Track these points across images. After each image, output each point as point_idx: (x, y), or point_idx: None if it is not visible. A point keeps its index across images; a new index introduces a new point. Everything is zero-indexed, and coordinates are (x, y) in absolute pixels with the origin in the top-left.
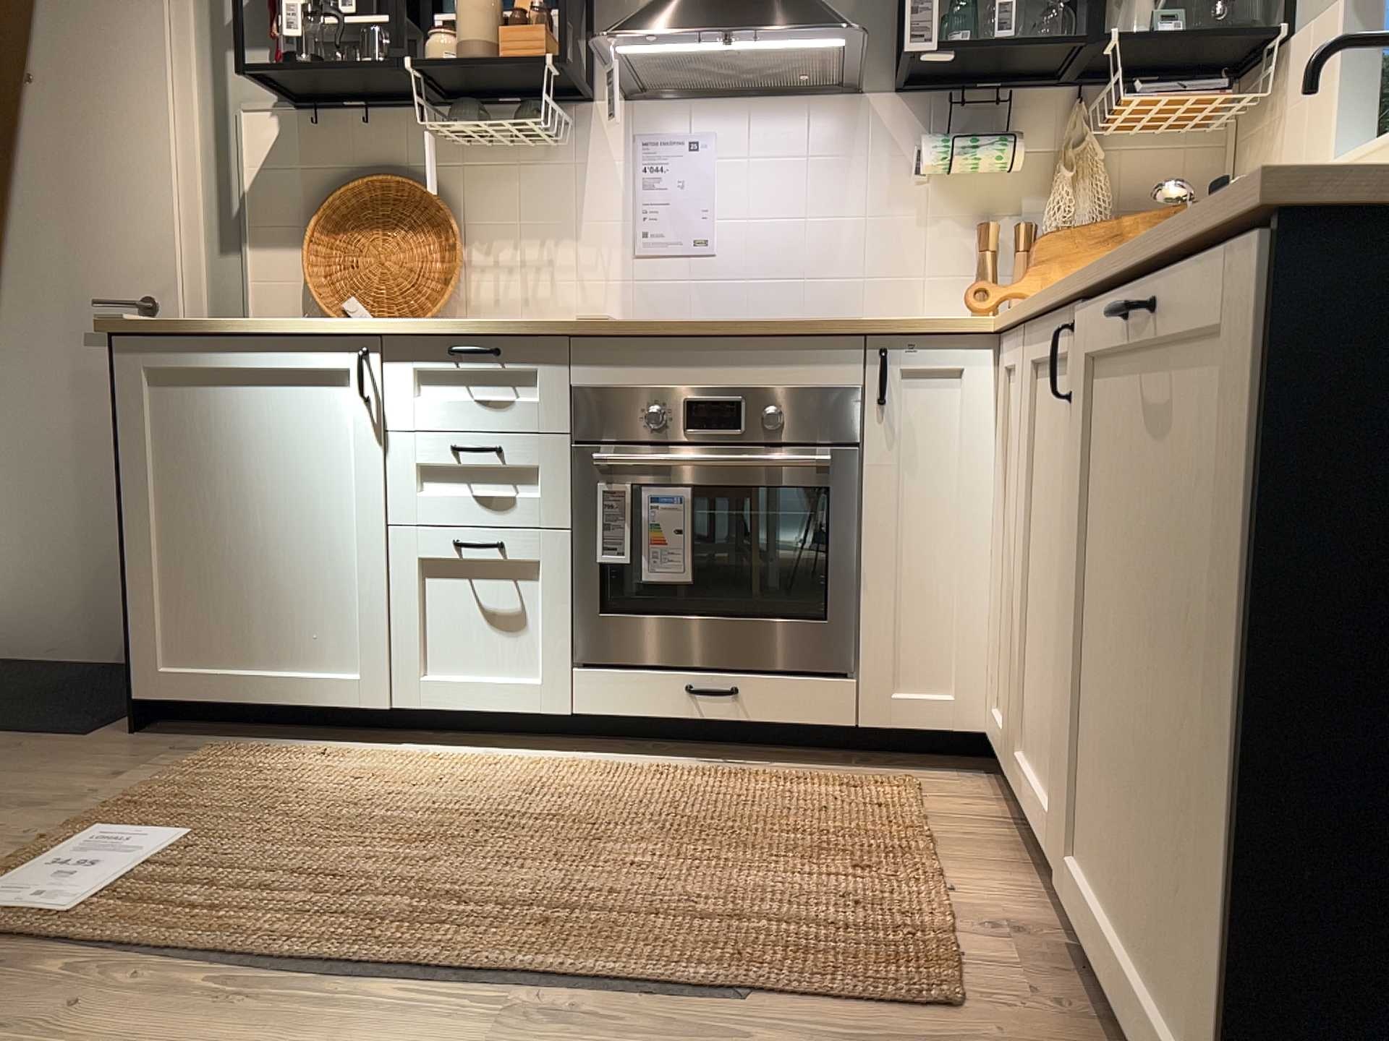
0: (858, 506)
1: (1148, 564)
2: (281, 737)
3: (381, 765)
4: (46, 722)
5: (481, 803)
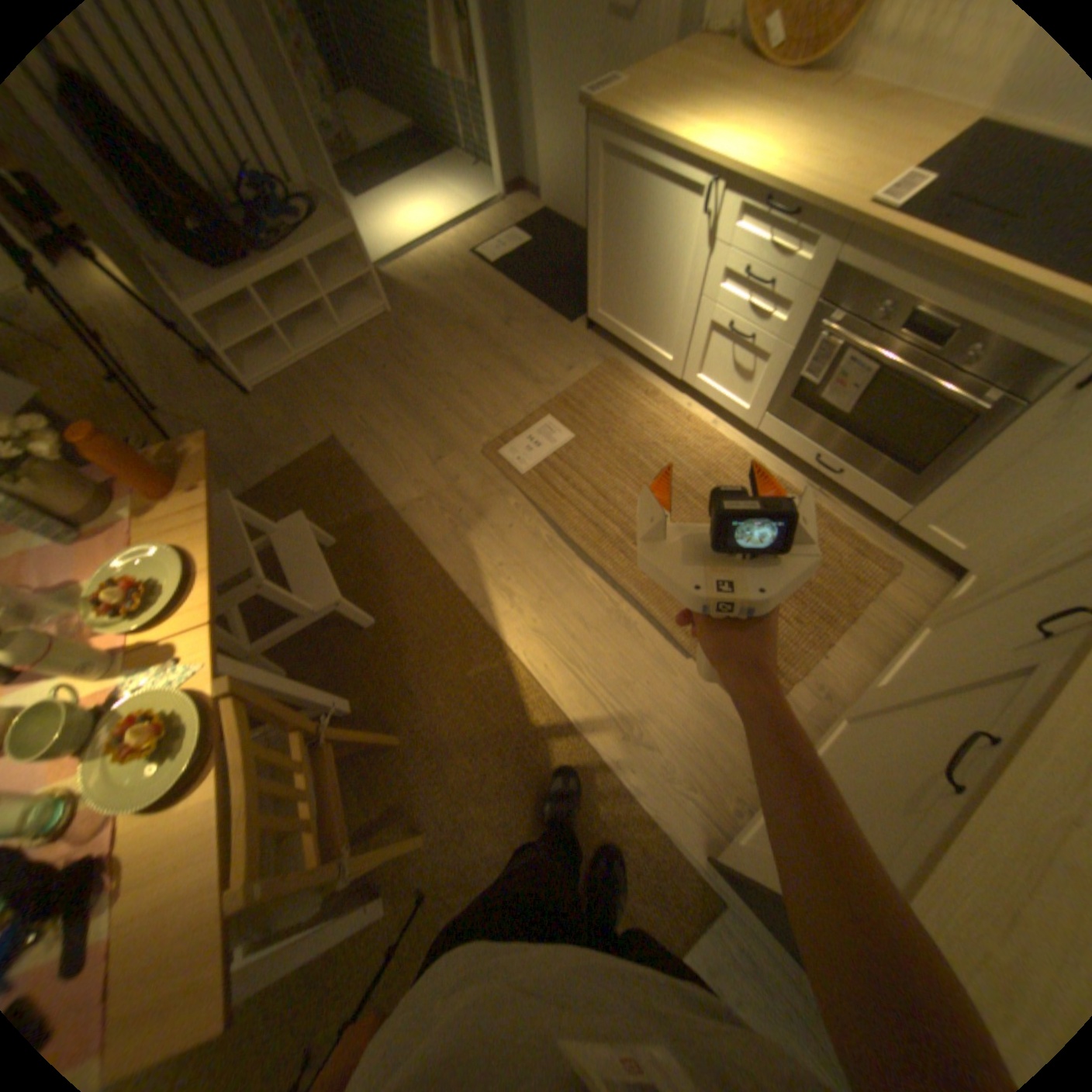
0: (998, 427)
1: (892, 770)
2: (638, 362)
3: (661, 414)
4: (560, 304)
5: (683, 468)
